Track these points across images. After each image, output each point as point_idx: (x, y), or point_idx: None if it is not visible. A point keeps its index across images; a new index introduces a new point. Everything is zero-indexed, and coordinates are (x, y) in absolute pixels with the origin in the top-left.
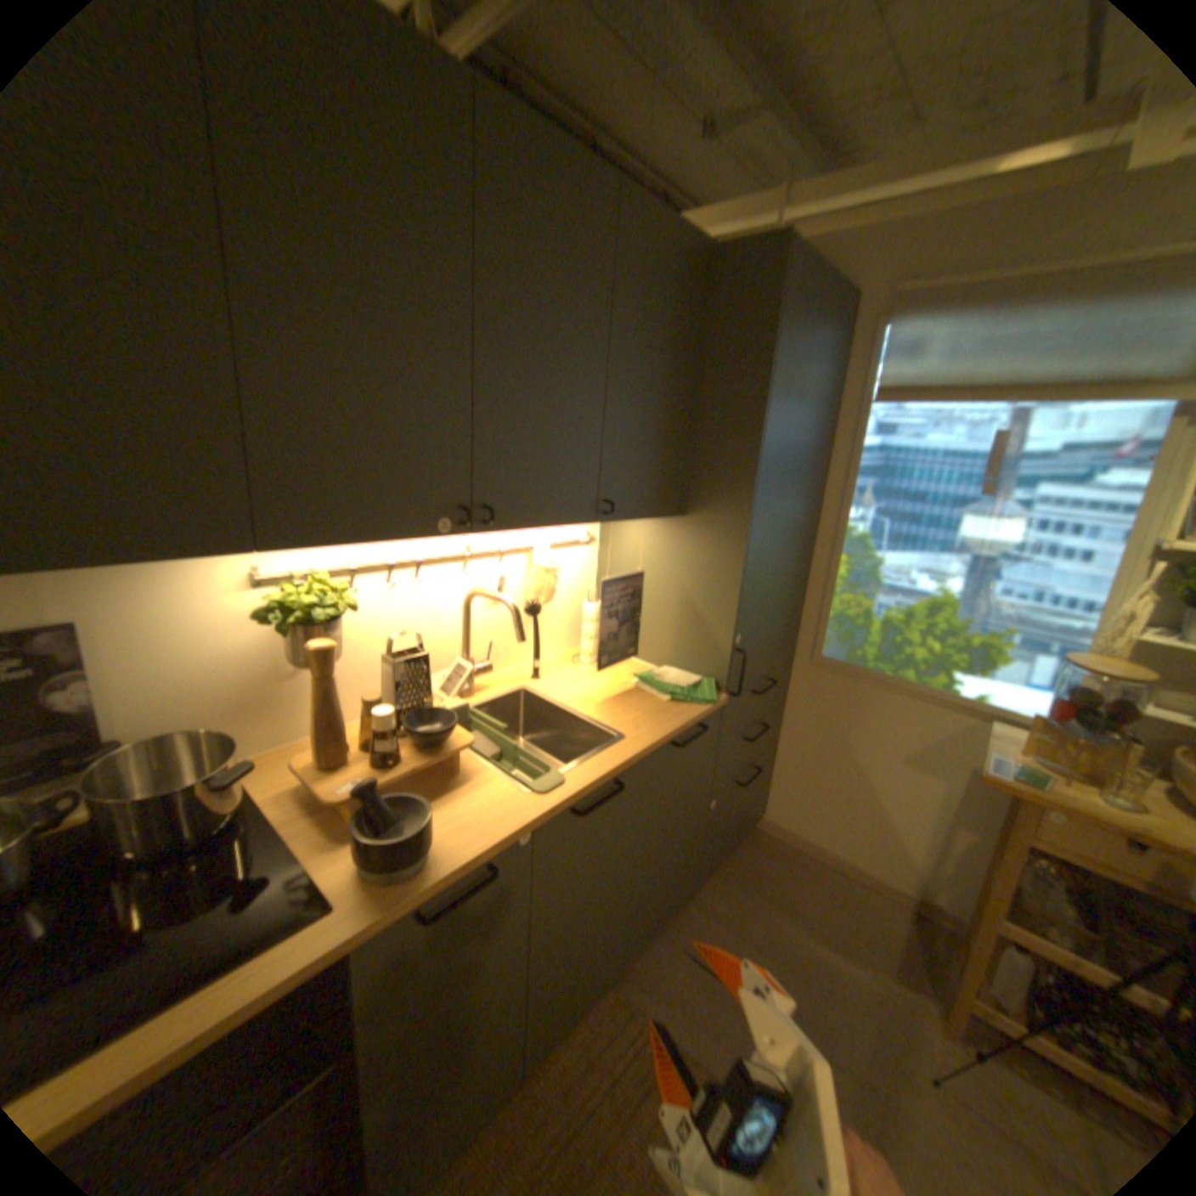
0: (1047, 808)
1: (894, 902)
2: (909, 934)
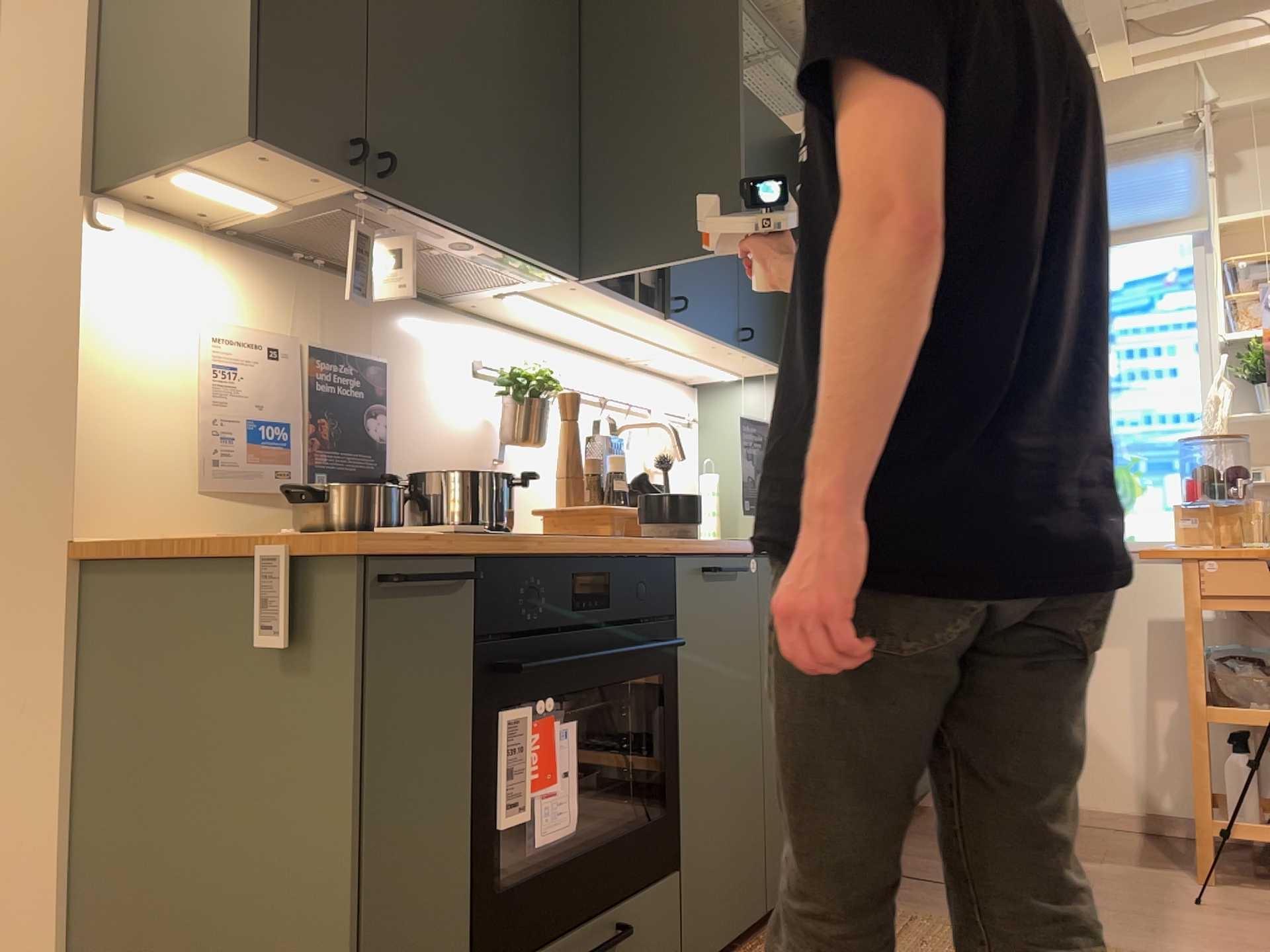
0: (1196, 557)
1: (1116, 826)
2: (1141, 842)
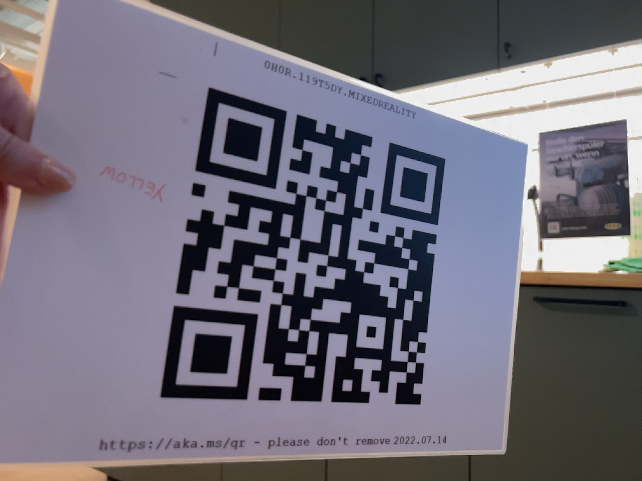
0: None
1: None
2: None
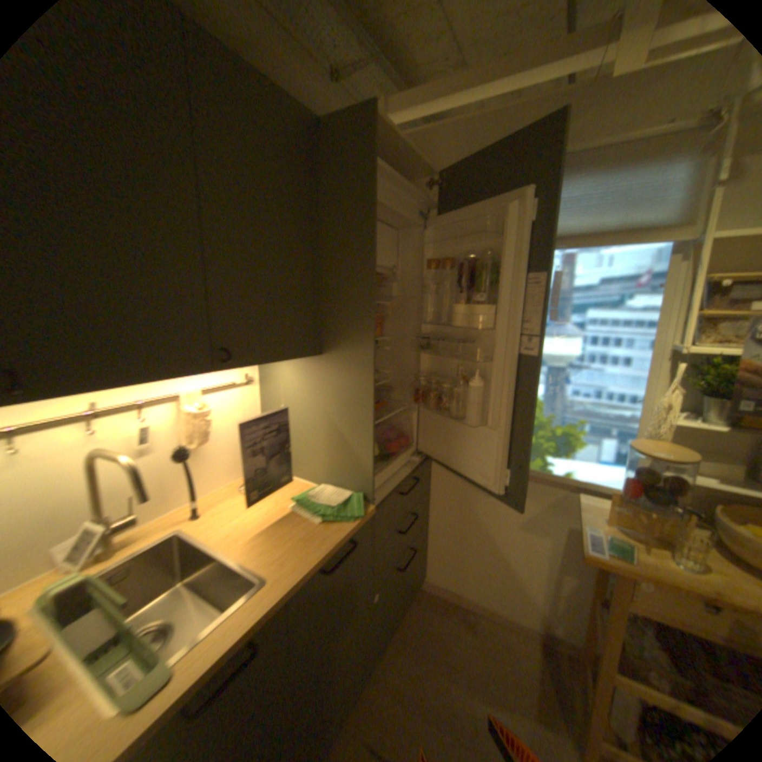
0: (638, 580)
1: (526, 636)
2: (540, 666)
